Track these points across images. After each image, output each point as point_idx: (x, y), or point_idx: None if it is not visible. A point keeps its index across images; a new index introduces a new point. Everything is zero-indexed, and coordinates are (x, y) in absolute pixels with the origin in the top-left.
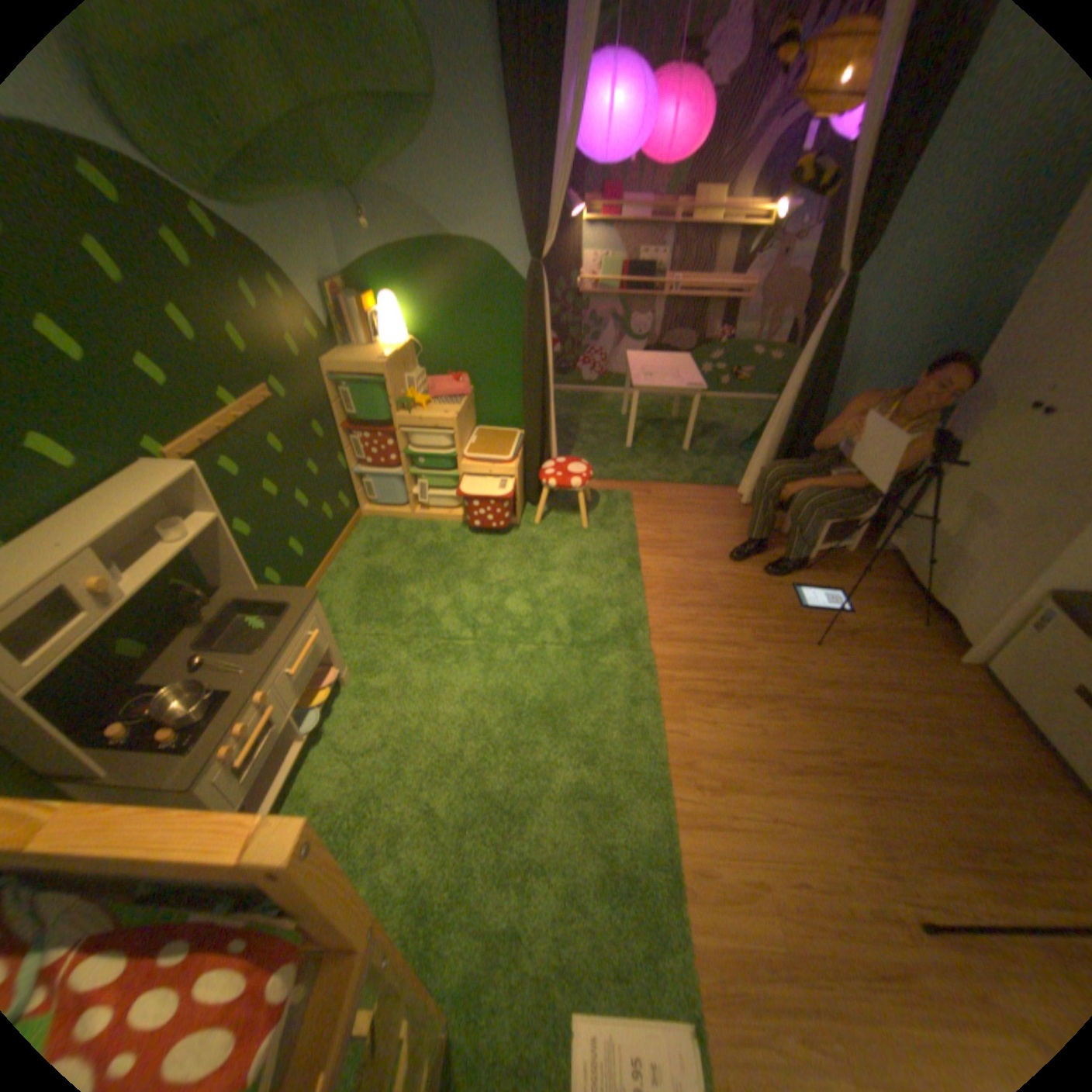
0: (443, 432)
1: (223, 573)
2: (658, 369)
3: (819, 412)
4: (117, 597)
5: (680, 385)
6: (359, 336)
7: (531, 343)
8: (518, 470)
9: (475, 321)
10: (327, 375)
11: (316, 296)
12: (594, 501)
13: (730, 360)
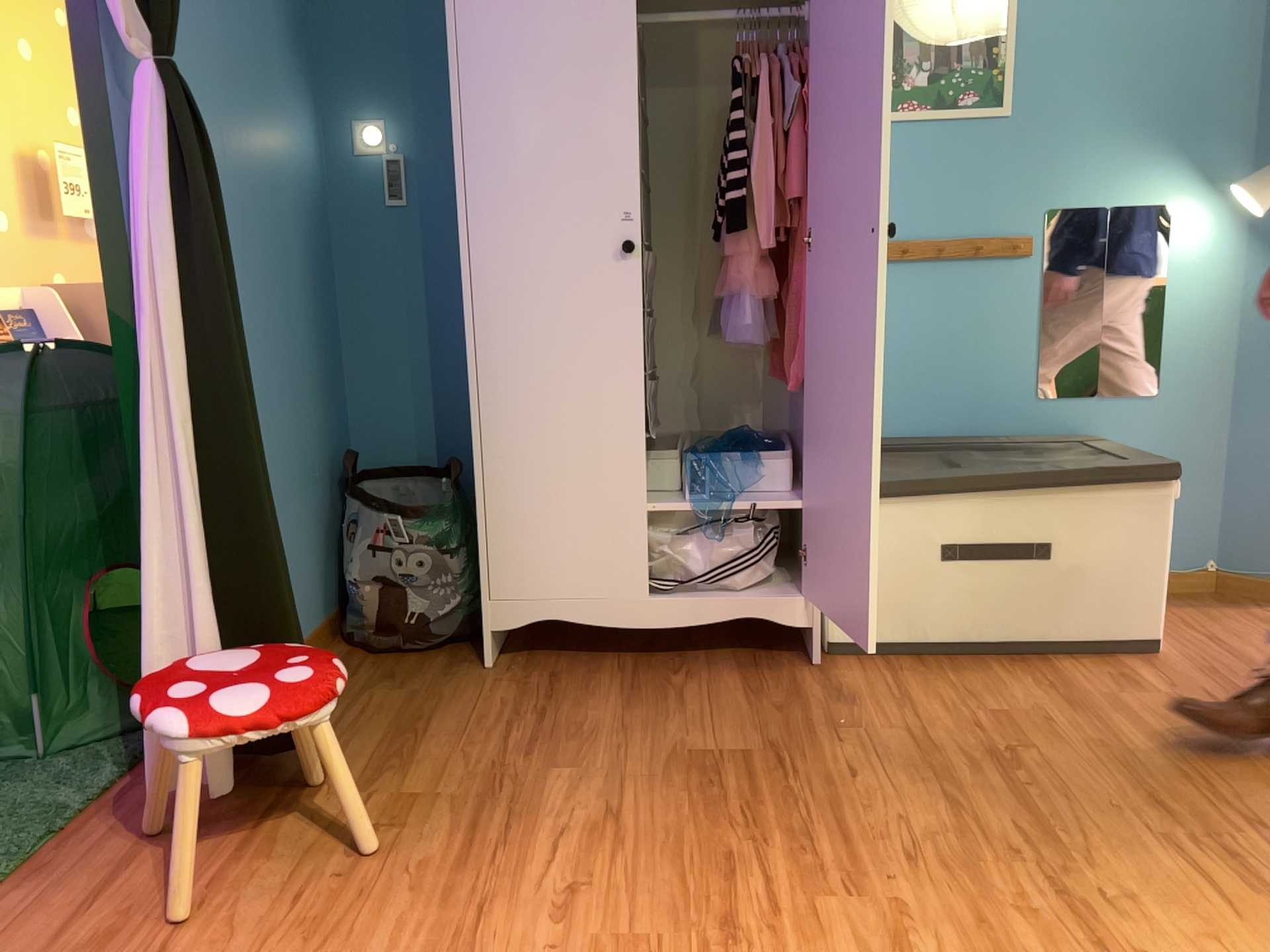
0: None
1: None
2: None
3: (255, 422)
4: None
5: None
6: None
7: None
8: None
9: None
10: None
11: None
12: None
13: None
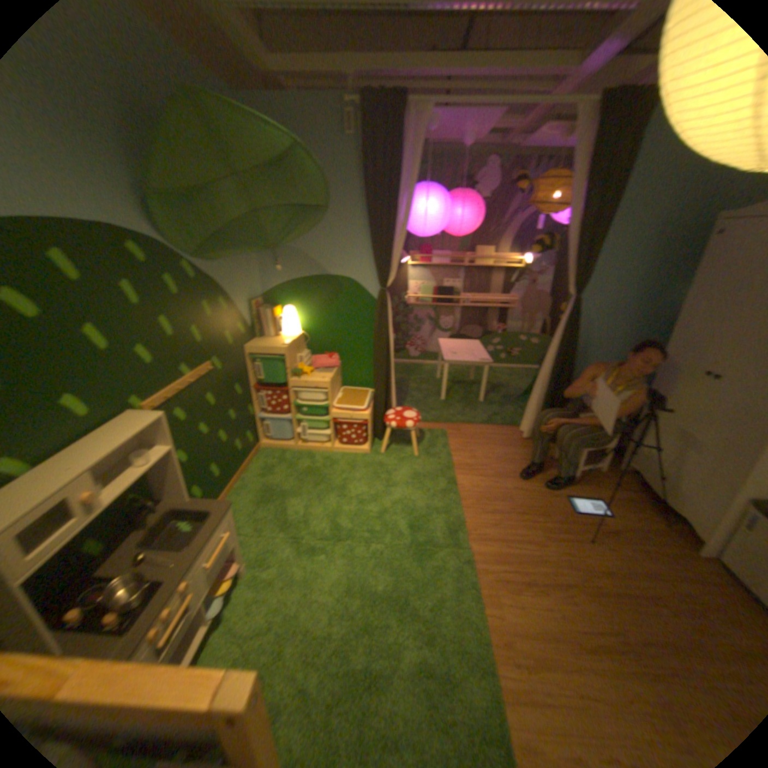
0: (320, 390)
1: (164, 490)
2: (459, 350)
3: (567, 377)
4: (95, 509)
5: (474, 359)
6: (269, 331)
7: (379, 335)
8: (369, 415)
9: (343, 322)
10: (247, 355)
11: (245, 308)
12: (421, 436)
13: (504, 344)
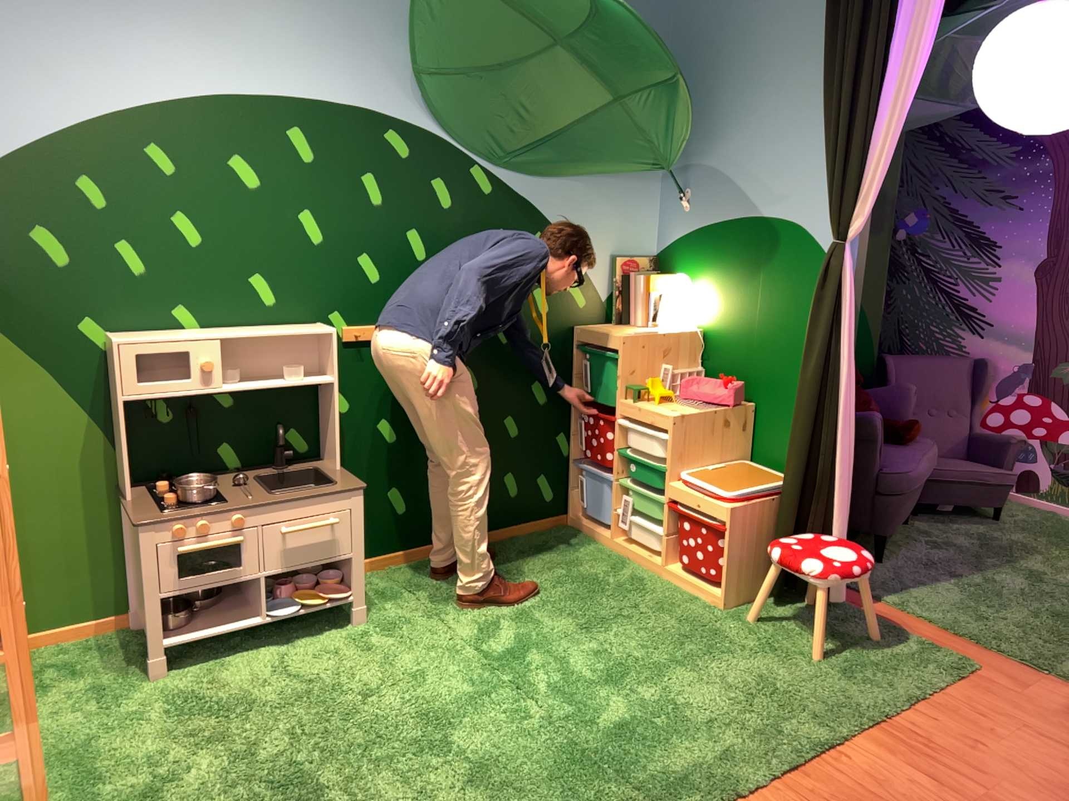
0: (666, 433)
1: (327, 443)
2: None
3: None
4: (216, 385)
5: None
6: (638, 313)
7: (812, 342)
8: (740, 515)
9: (774, 314)
10: (580, 341)
11: (604, 264)
12: (882, 637)
13: None
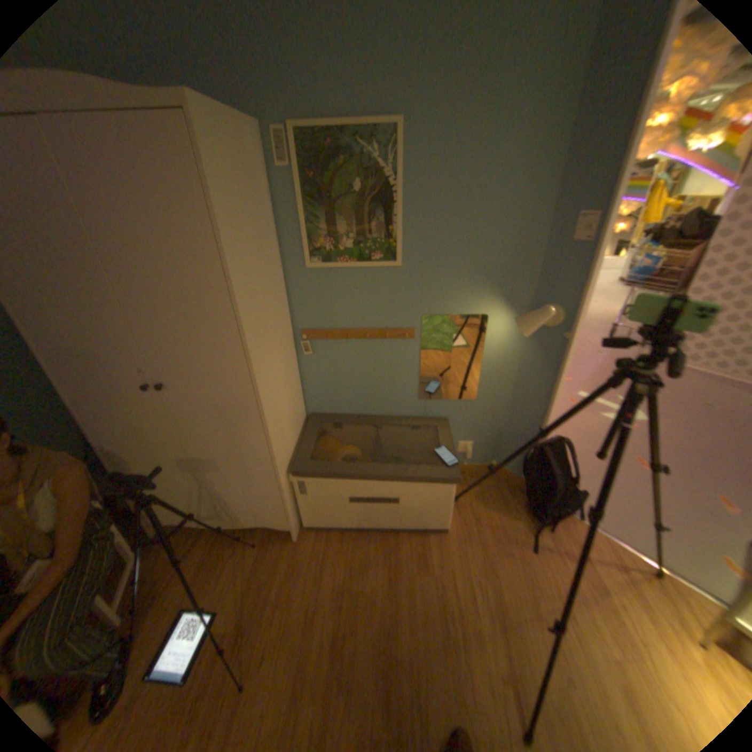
0: None
1: None
2: None
3: None
4: None
5: None
6: None
7: None
8: None
9: None
10: None
11: None
12: None
13: None
